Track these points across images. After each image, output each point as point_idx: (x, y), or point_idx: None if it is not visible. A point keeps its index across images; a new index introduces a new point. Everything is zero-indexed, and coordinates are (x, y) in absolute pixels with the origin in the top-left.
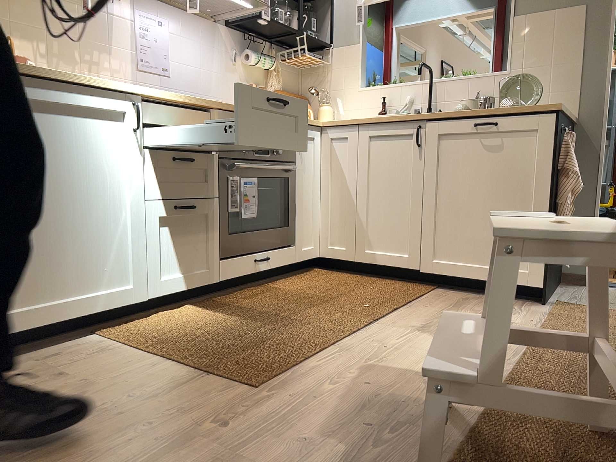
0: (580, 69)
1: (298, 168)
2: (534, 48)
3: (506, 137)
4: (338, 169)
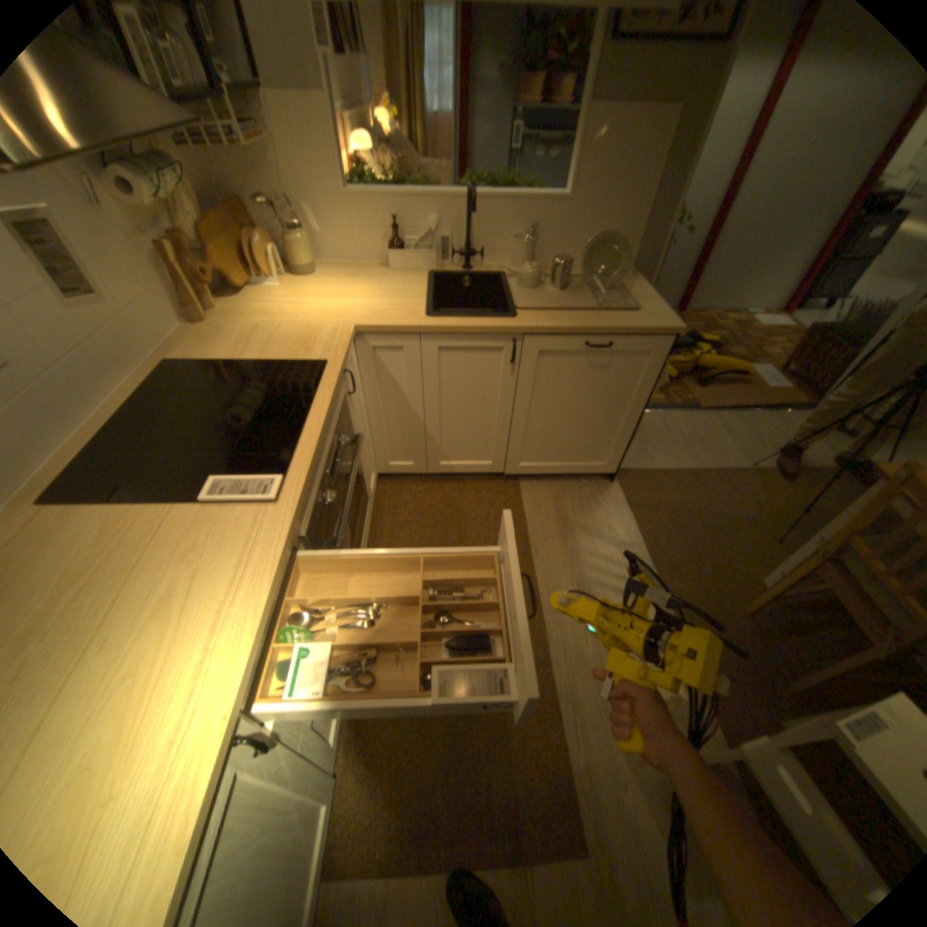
0: (651, 203)
1: (350, 423)
2: (607, 160)
3: (615, 356)
4: (388, 385)
